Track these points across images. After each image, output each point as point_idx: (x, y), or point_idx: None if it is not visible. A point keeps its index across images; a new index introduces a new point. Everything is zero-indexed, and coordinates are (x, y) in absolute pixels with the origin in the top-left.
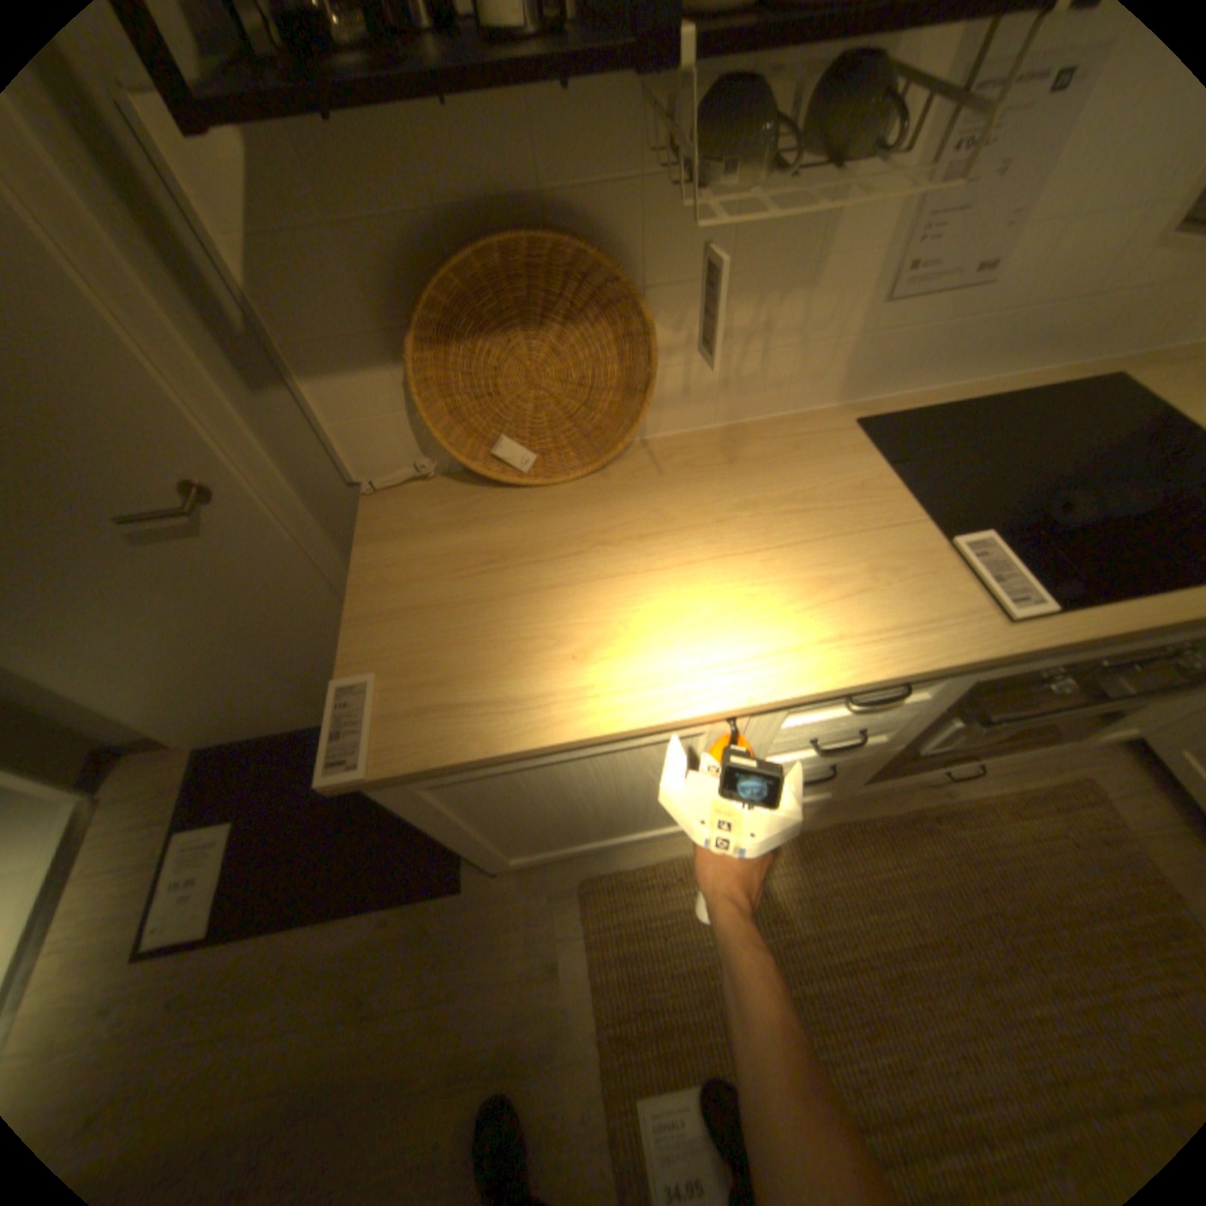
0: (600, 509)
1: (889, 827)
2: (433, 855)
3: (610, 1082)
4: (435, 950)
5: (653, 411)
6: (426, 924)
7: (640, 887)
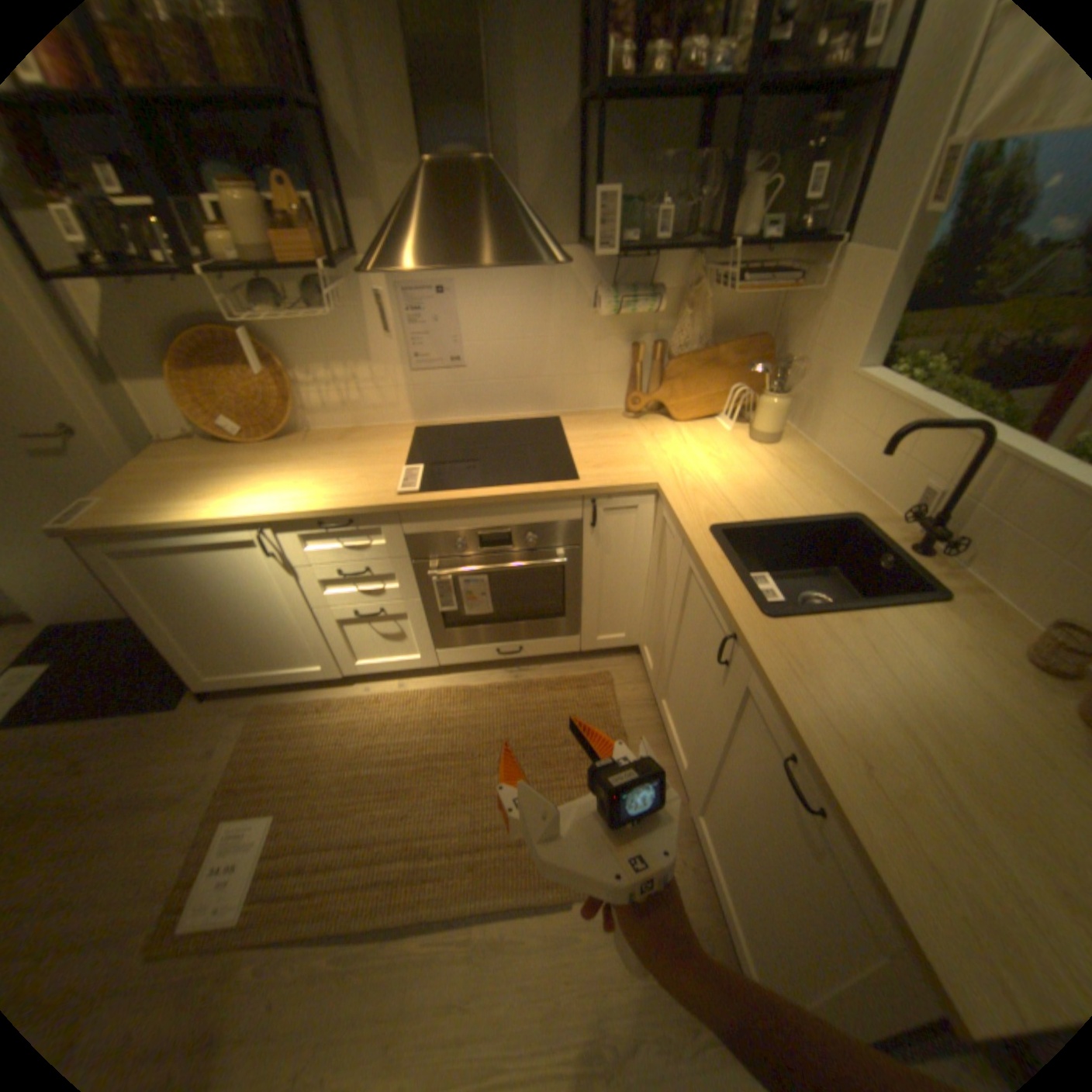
0: (261, 451)
1: (465, 689)
2: (169, 686)
3: (211, 809)
4: (142, 737)
5: (311, 414)
6: (144, 723)
7: (290, 710)
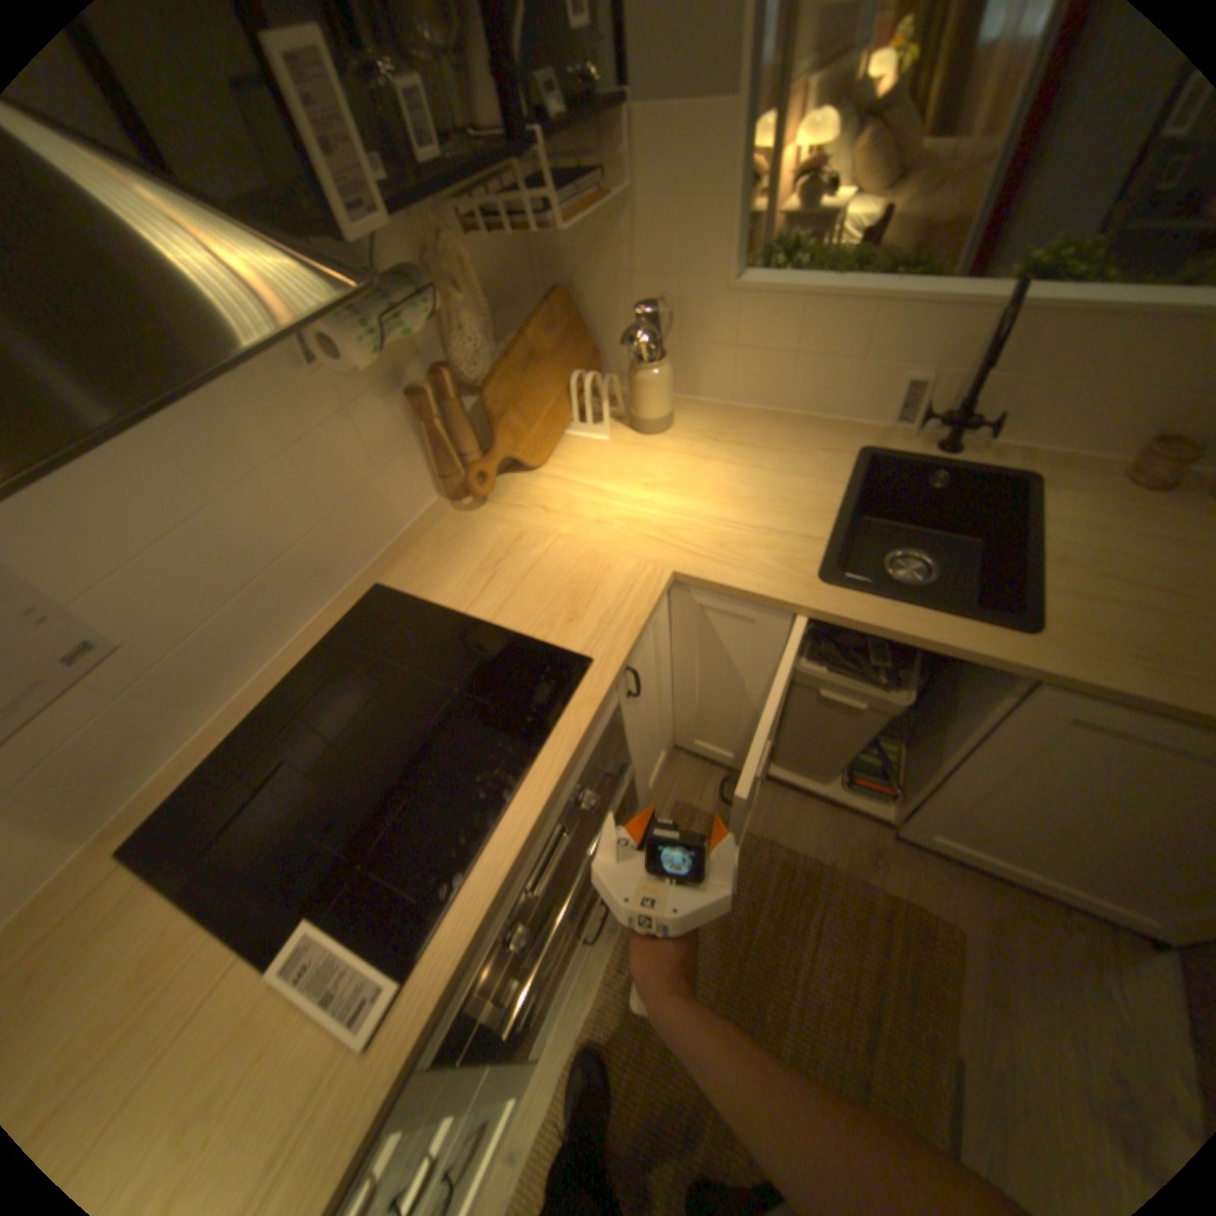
0: None
1: (589, 1029)
2: None
3: None
4: None
5: None
6: None
7: None
